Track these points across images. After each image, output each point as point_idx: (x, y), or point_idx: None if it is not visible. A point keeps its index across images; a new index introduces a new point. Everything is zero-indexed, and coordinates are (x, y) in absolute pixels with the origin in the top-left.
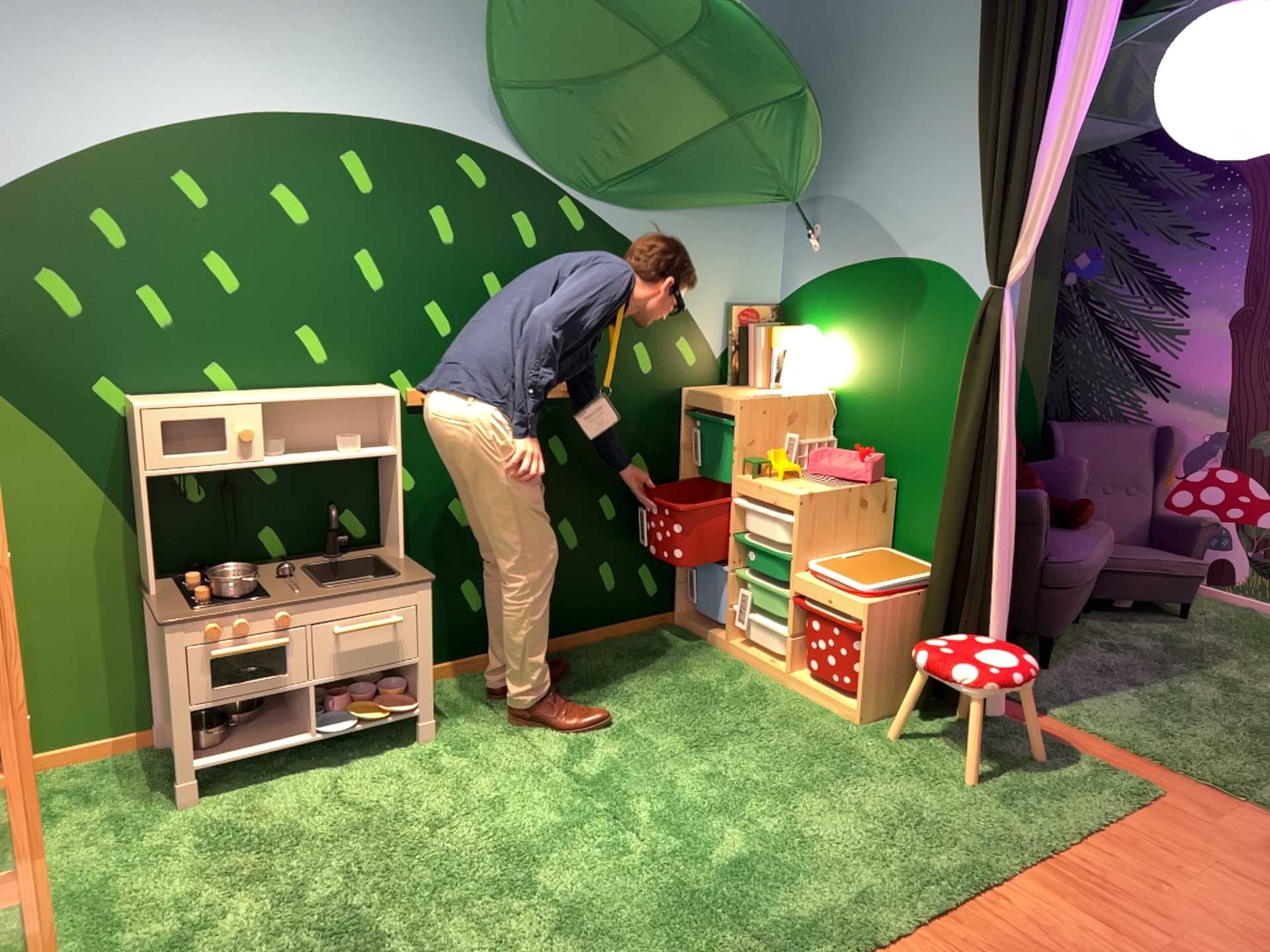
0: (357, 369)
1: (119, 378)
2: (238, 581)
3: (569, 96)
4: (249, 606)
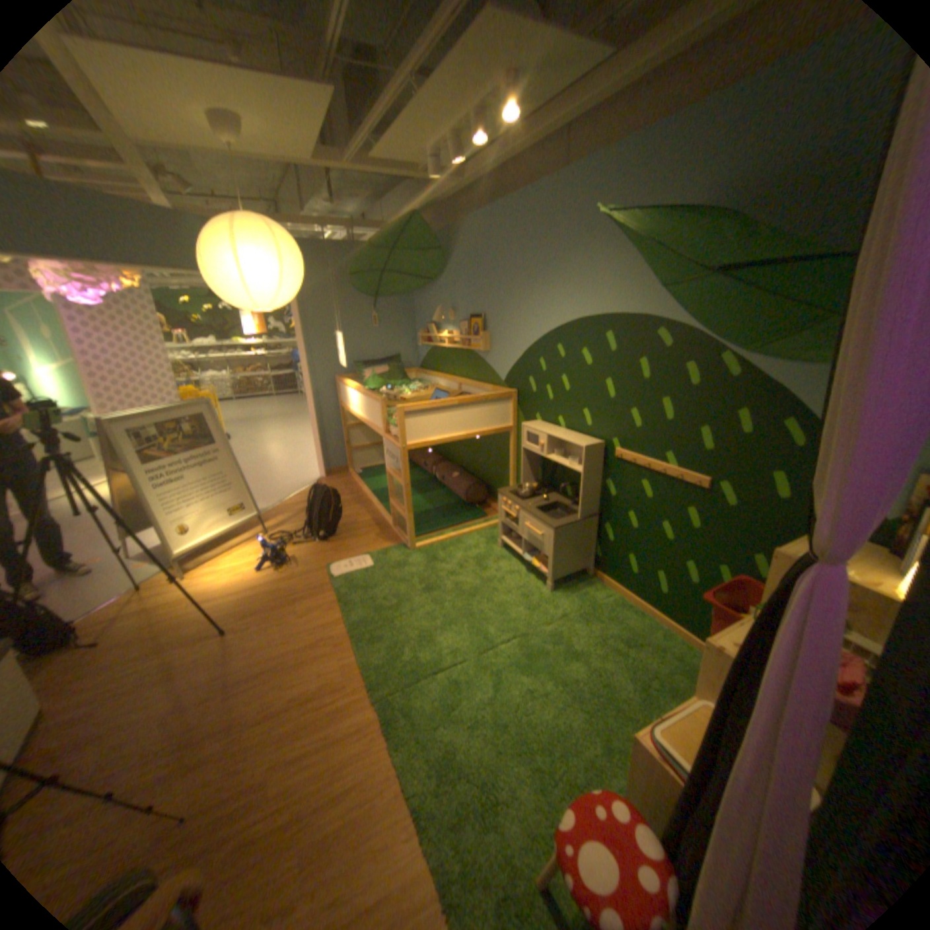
0: (599, 433)
1: (539, 415)
2: (531, 494)
3: (713, 281)
4: (513, 500)
